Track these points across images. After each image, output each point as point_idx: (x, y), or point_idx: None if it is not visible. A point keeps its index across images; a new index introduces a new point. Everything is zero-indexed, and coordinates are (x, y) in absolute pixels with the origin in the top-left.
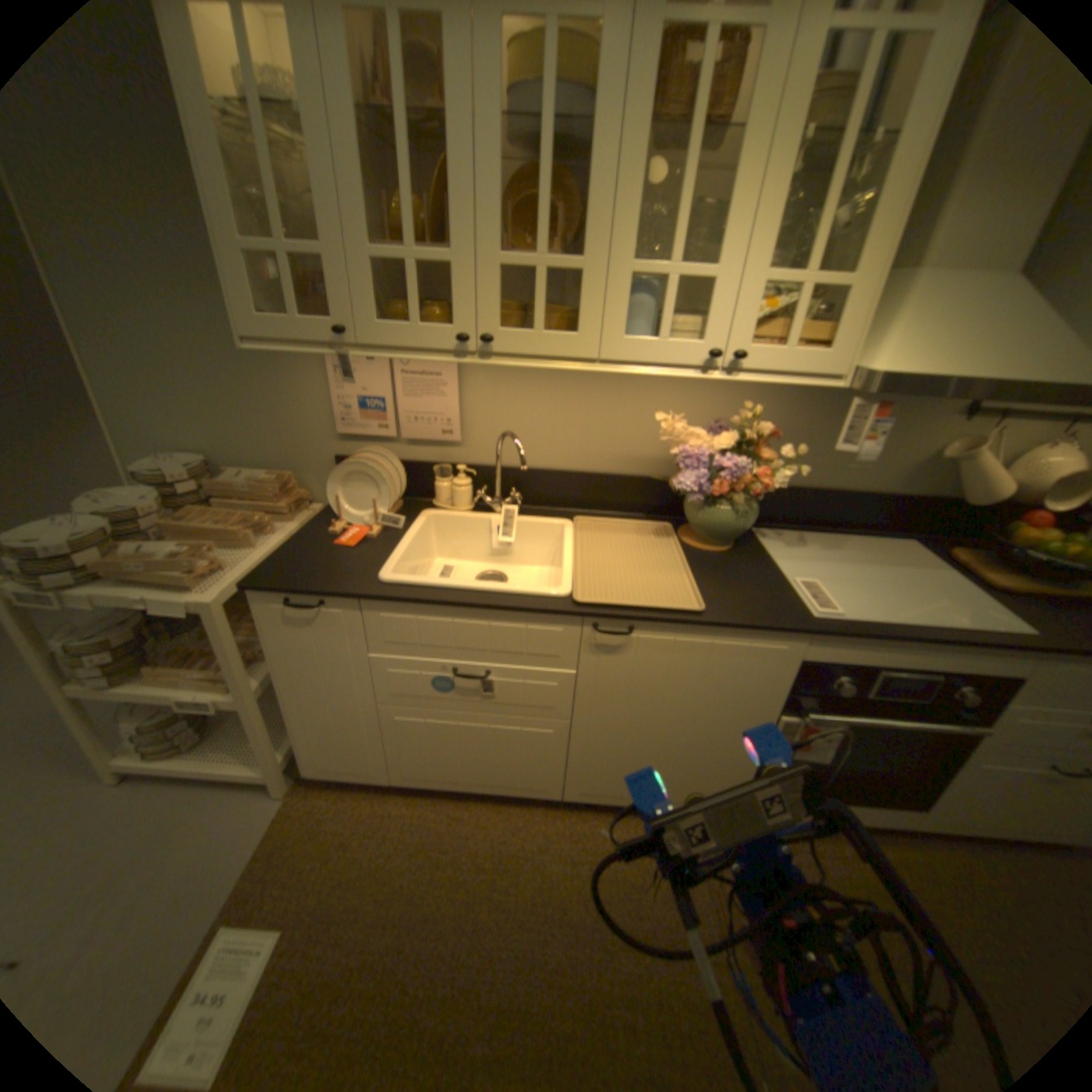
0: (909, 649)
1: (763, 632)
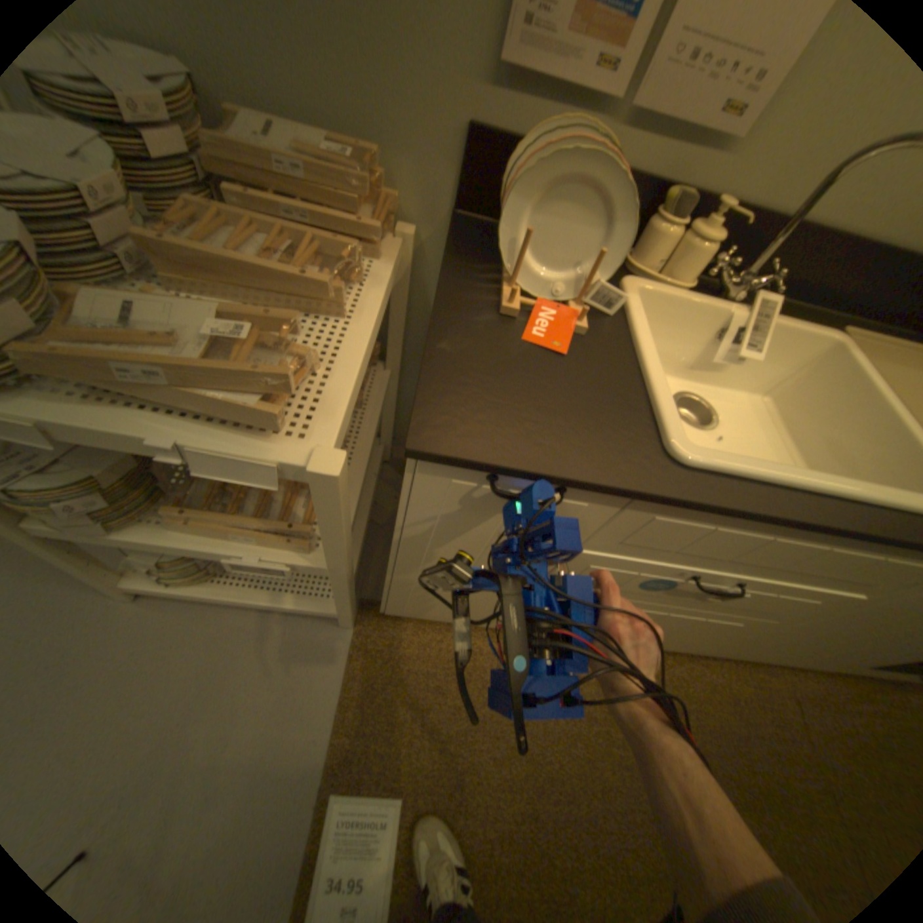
0: None
1: None
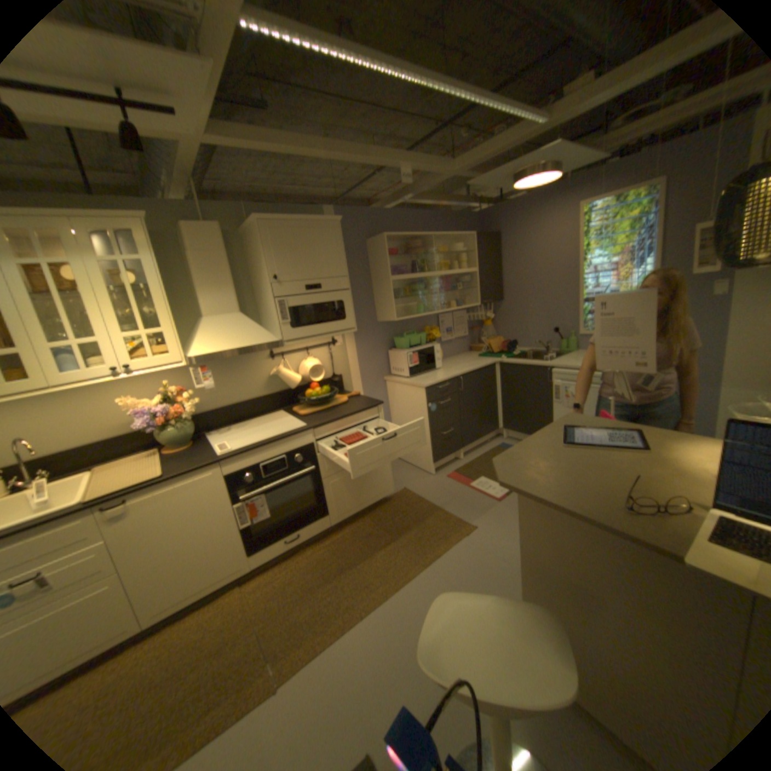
0: (261, 451)
1: (193, 472)
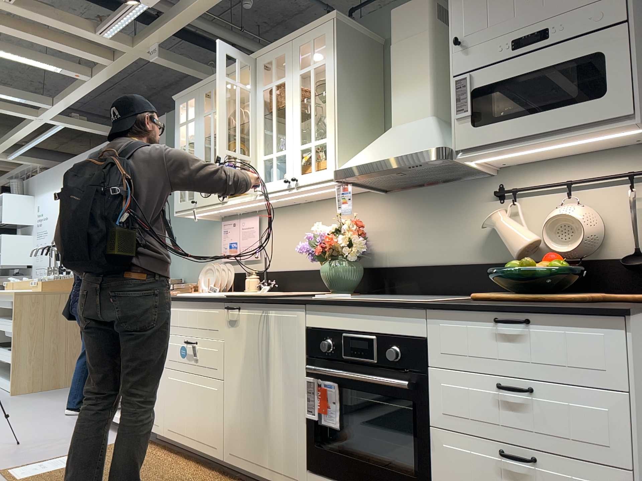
0: (349, 312)
1: (281, 303)
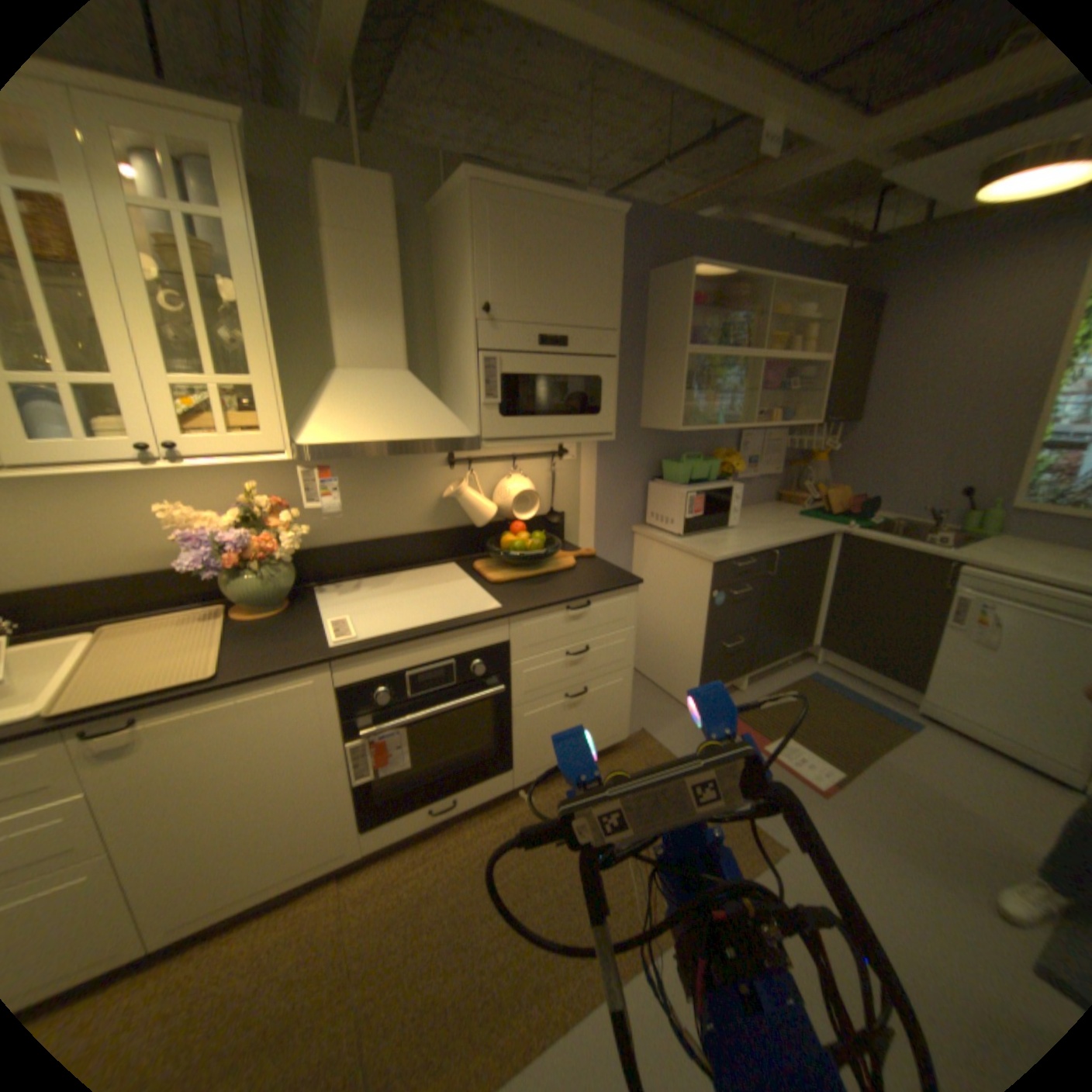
0: (413, 648)
1: (277, 677)
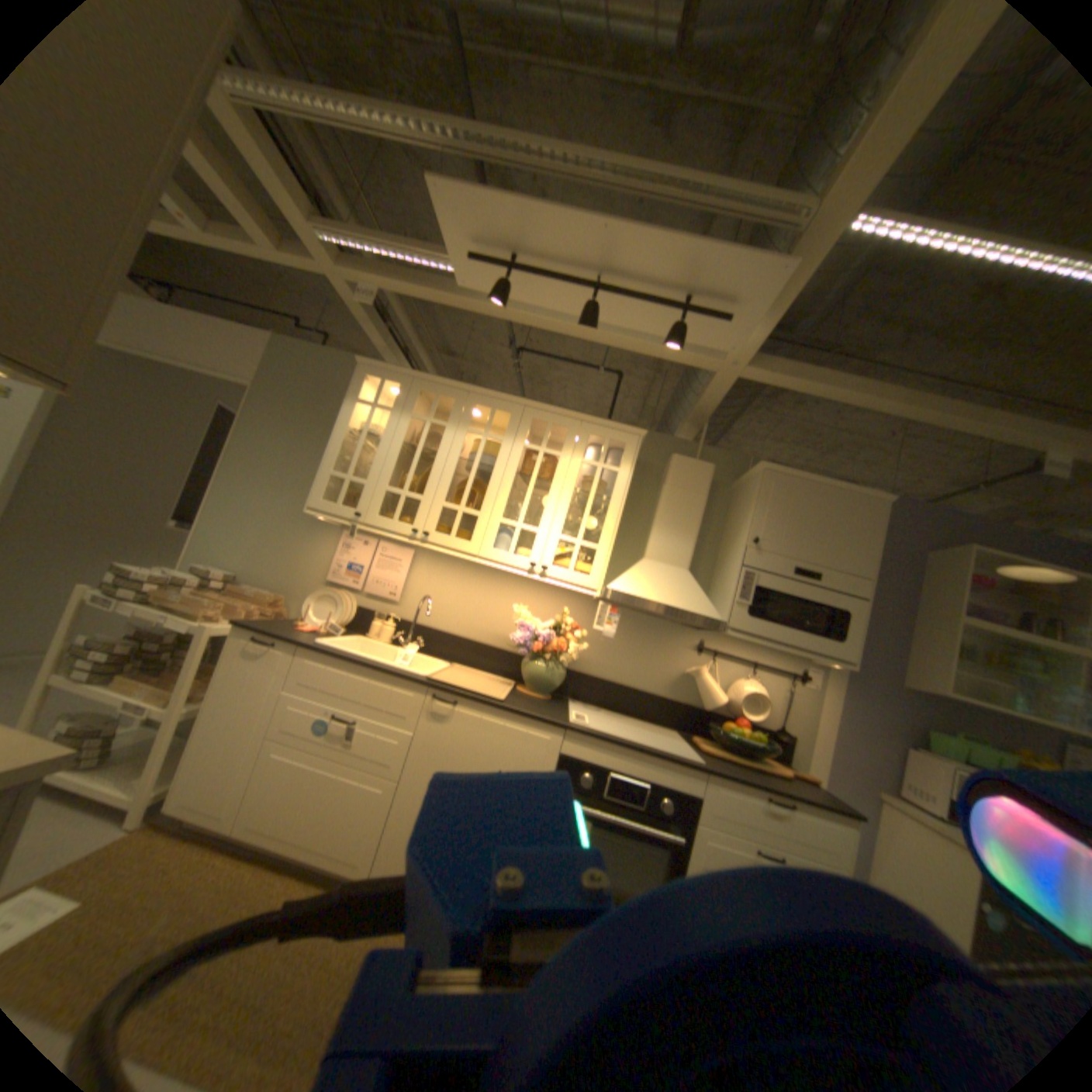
0: (622, 753)
1: (532, 719)
